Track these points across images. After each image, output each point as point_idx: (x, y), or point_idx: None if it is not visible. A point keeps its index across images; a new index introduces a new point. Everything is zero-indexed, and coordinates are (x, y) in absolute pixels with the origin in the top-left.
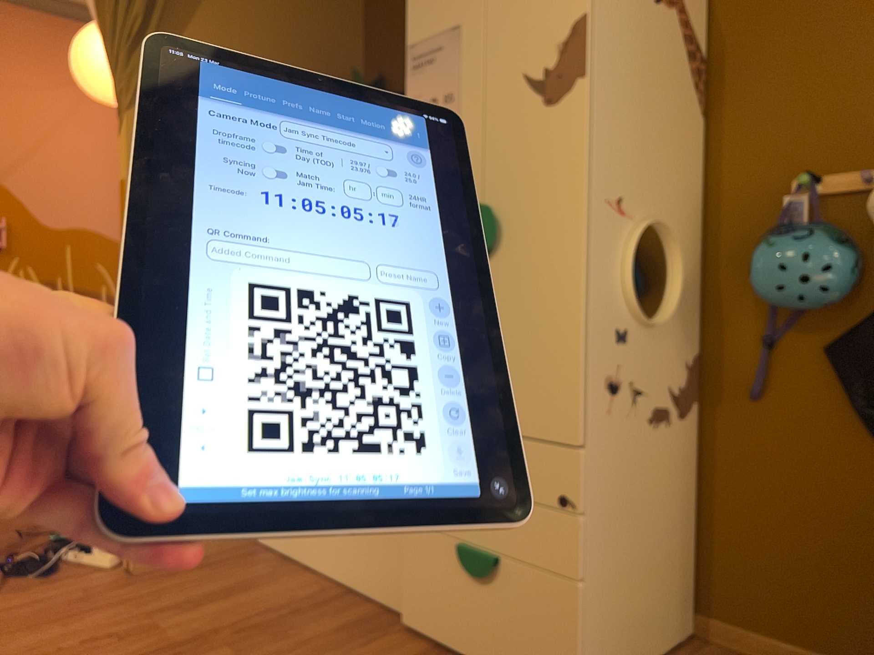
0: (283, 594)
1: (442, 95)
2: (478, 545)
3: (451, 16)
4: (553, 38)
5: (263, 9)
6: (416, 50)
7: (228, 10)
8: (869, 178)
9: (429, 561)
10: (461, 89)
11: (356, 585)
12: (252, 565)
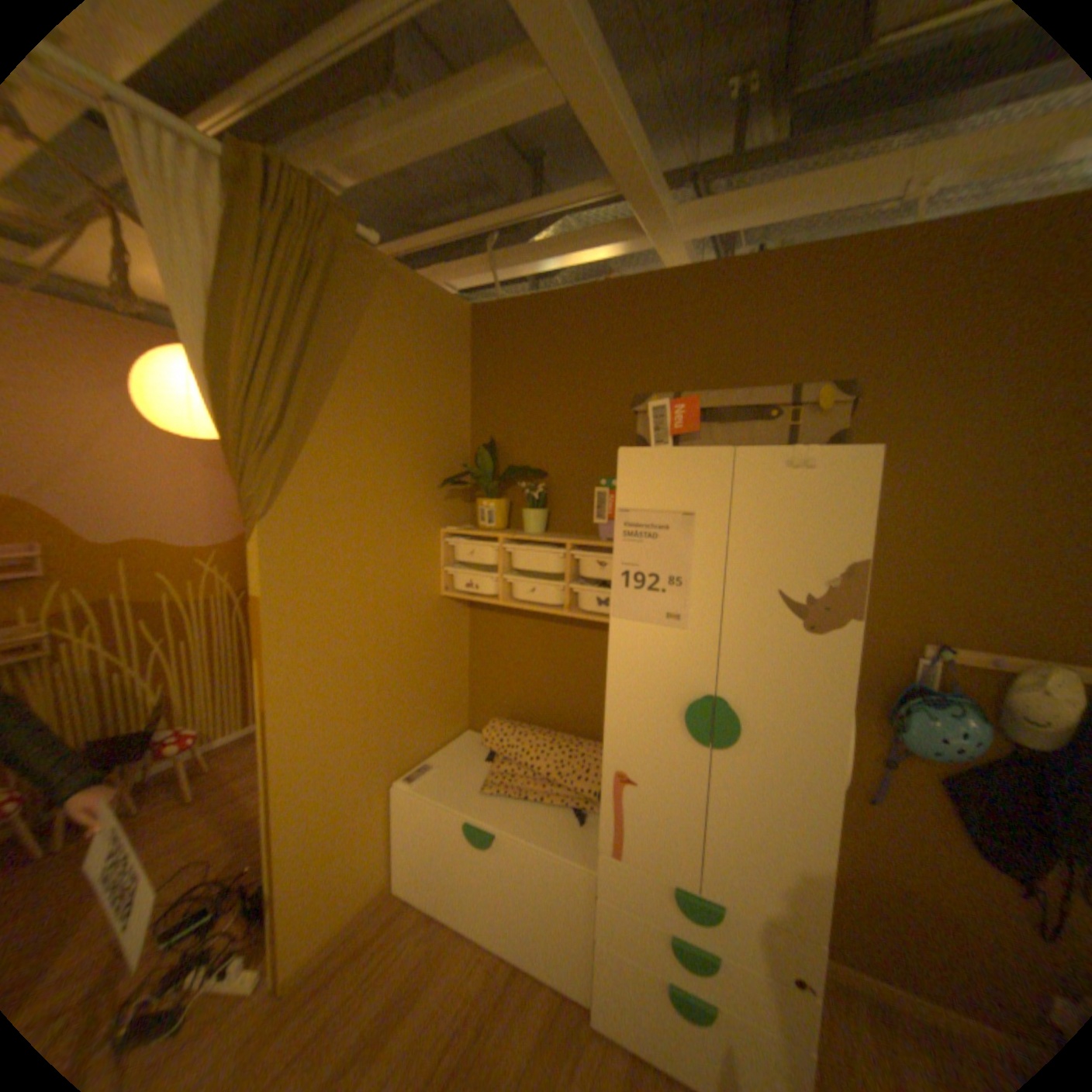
0: (456, 993)
1: (665, 575)
2: (693, 992)
3: (682, 499)
4: (822, 570)
5: (388, 380)
6: (630, 516)
7: (357, 386)
8: (999, 663)
9: (628, 986)
10: (693, 578)
11: (523, 965)
12: (403, 941)
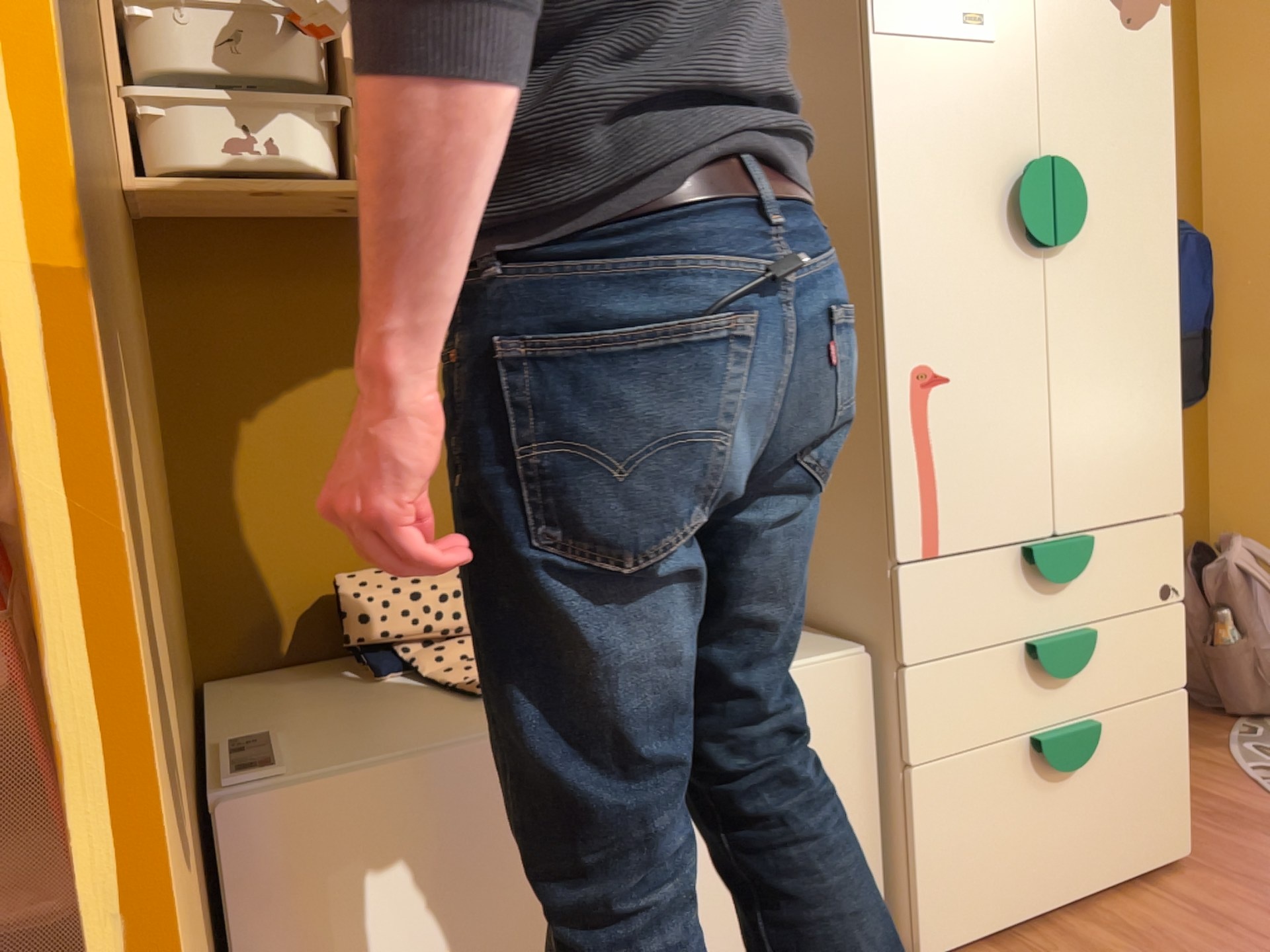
0: None
1: None
2: (1063, 719)
3: None
4: None
5: None
6: None
7: None
8: None
9: (975, 804)
10: None
11: None
12: None
